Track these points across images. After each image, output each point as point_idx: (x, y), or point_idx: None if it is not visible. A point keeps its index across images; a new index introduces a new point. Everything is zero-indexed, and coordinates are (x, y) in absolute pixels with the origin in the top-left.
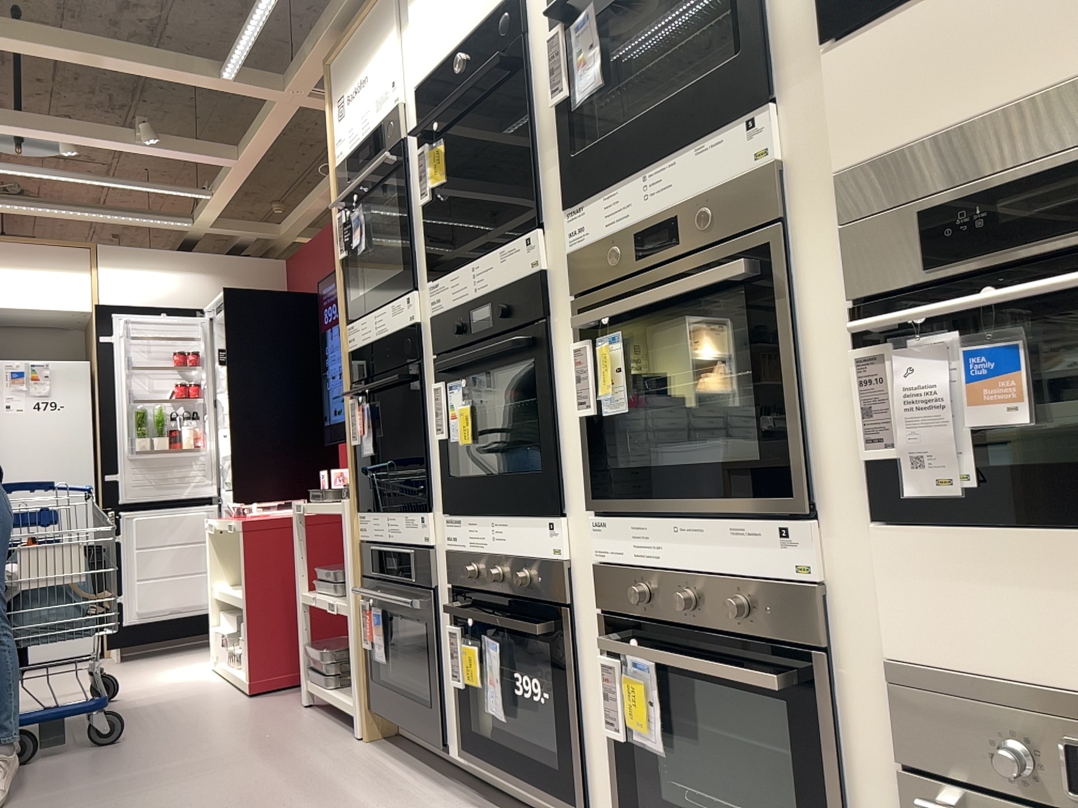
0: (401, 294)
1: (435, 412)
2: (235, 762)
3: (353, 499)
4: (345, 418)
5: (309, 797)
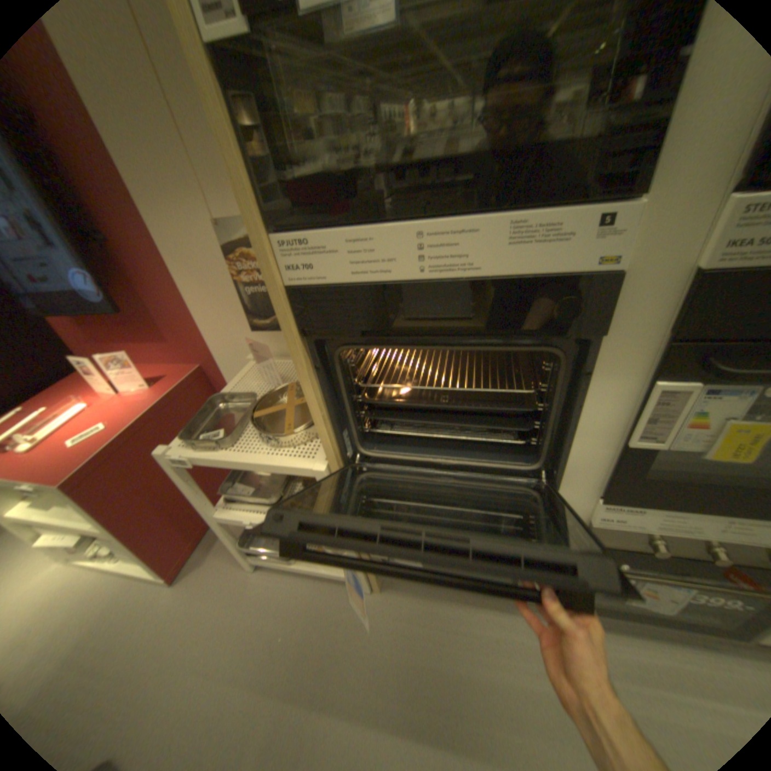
0: (572, 194)
1: (654, 417)
2: (309, 706)
3: (335, 464)
4: (306, 385)
5: (452, 710)
